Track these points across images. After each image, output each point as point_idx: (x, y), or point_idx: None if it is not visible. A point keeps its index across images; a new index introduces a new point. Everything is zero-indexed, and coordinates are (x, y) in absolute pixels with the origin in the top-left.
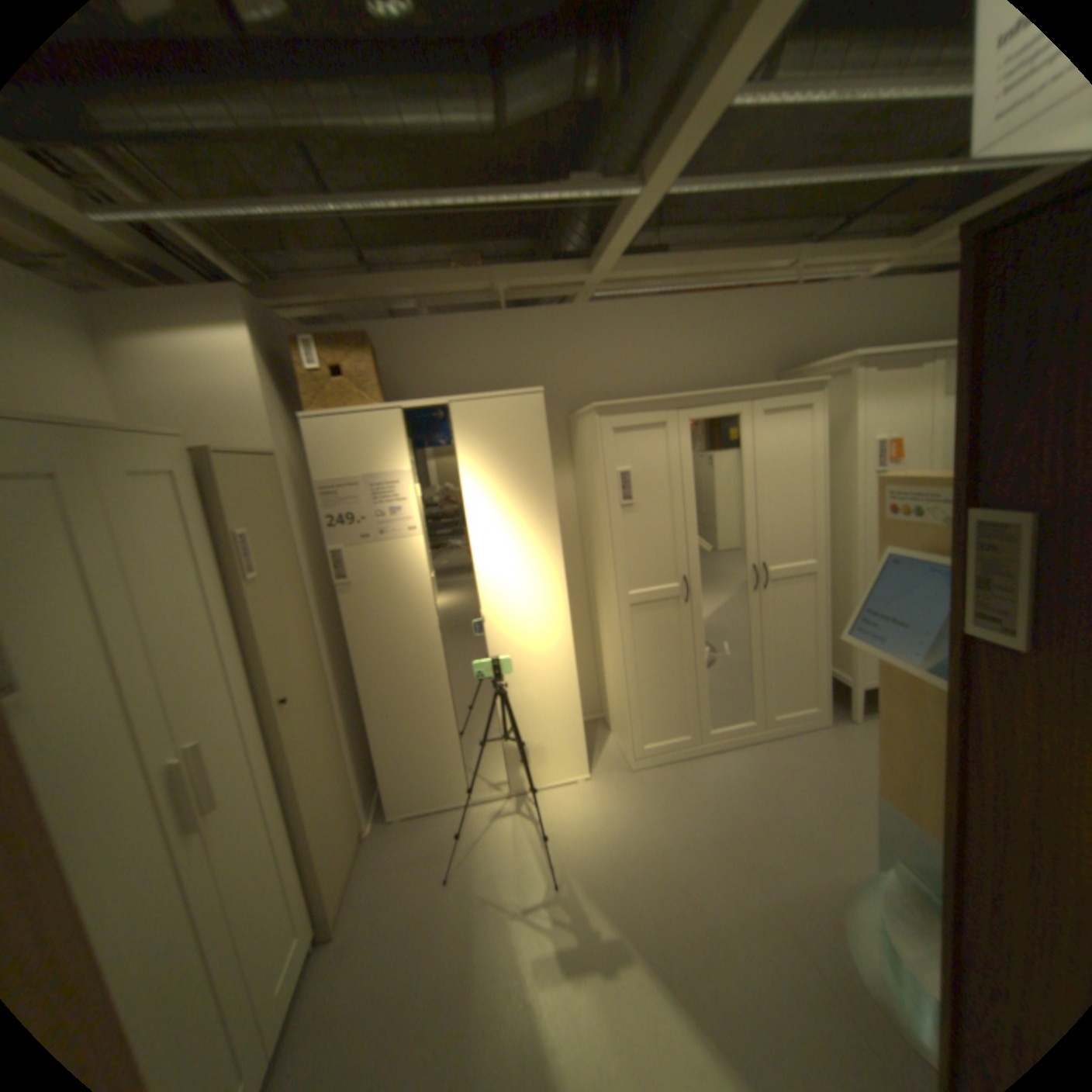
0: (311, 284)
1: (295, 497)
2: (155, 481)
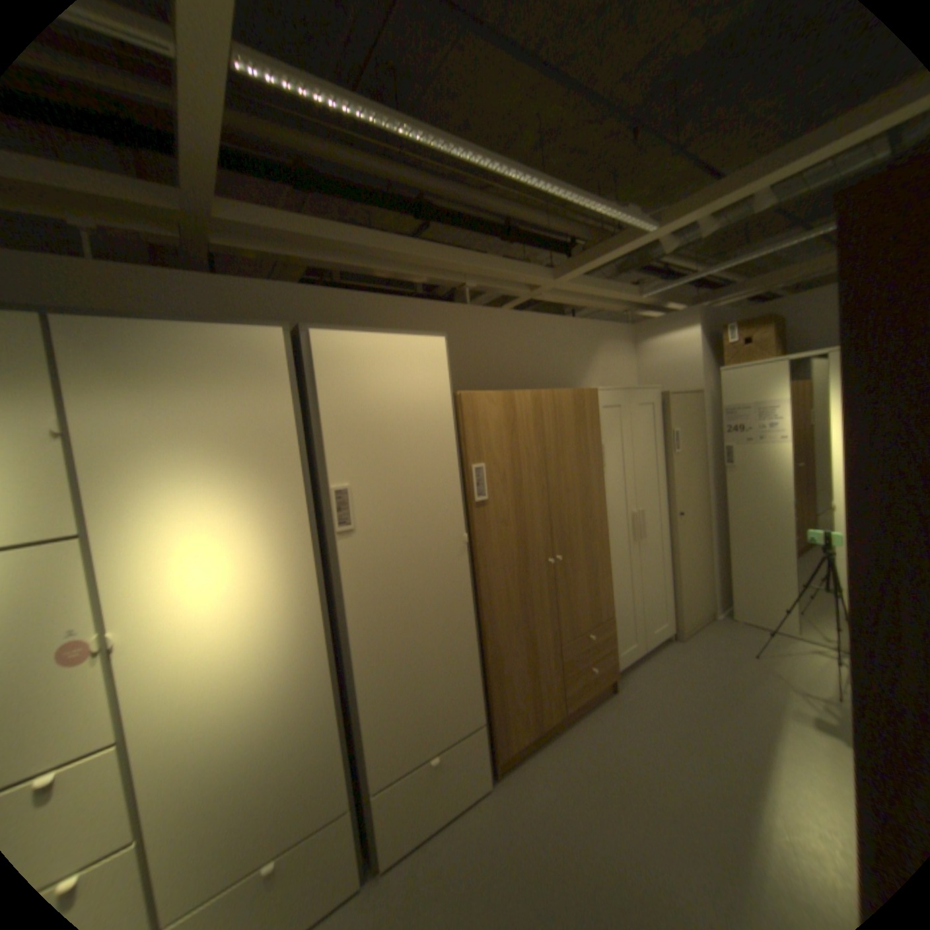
0: (747, 283)
1: (710, 414)
2: (645, 408)
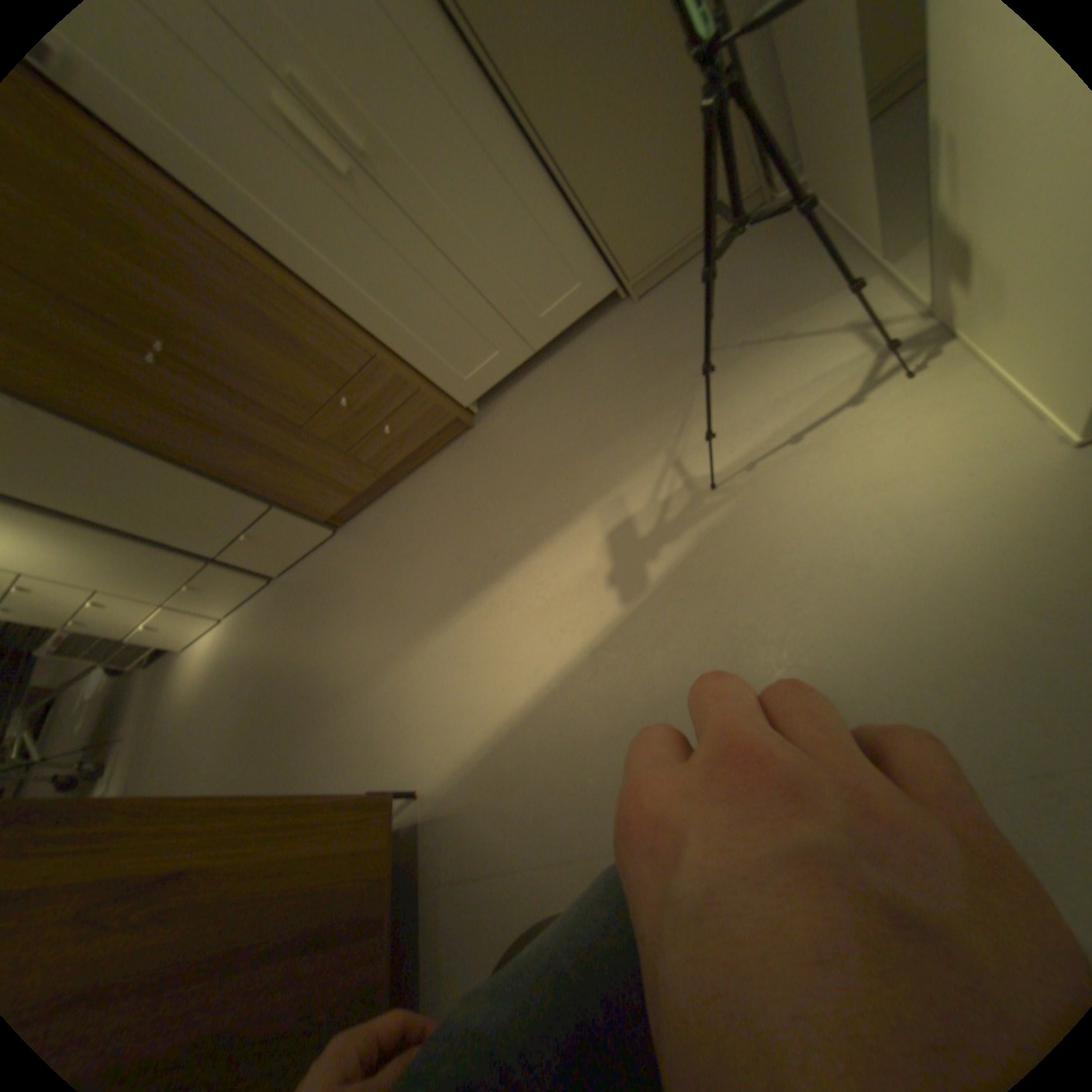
0: None
1: None
2: None
